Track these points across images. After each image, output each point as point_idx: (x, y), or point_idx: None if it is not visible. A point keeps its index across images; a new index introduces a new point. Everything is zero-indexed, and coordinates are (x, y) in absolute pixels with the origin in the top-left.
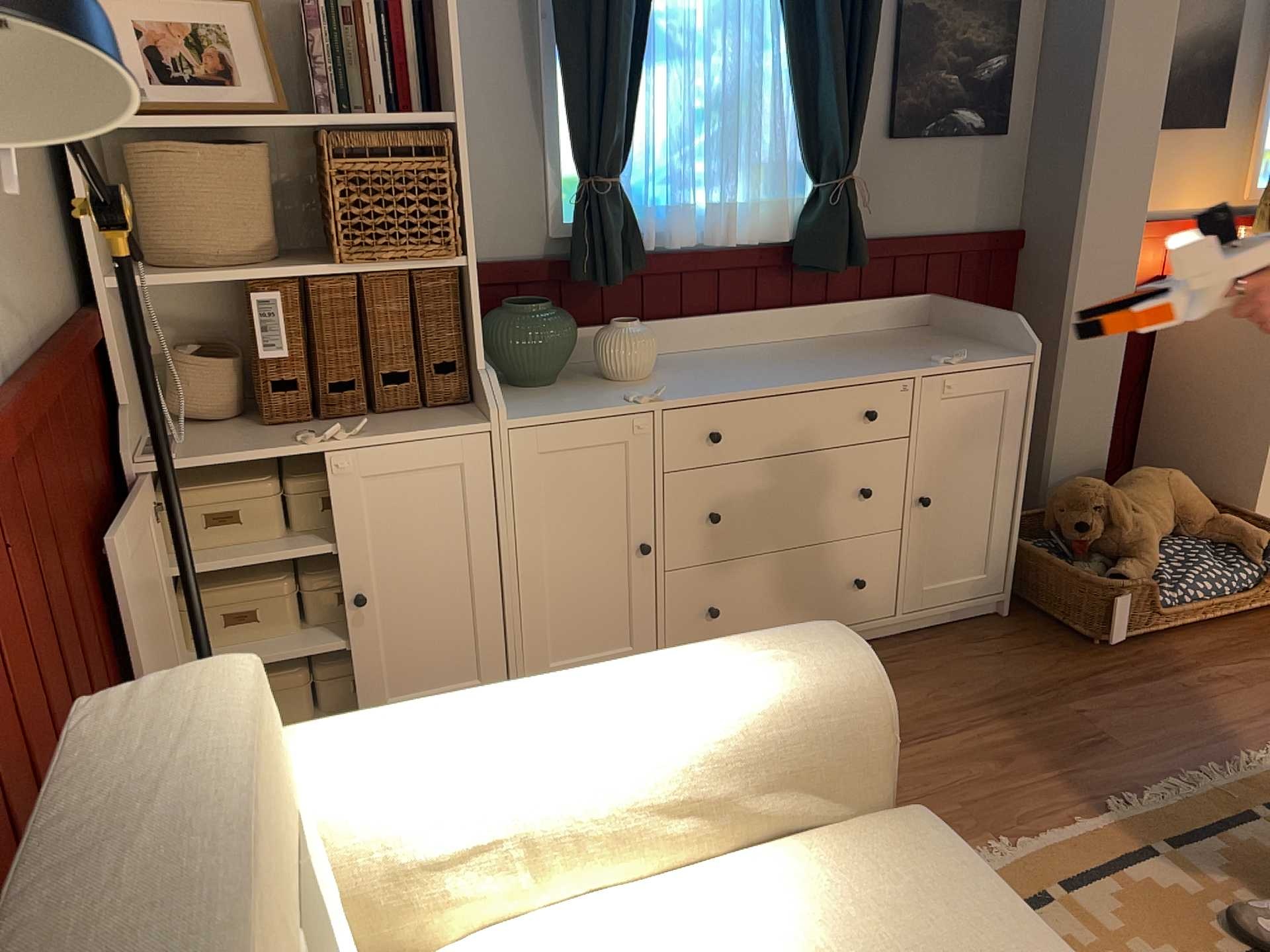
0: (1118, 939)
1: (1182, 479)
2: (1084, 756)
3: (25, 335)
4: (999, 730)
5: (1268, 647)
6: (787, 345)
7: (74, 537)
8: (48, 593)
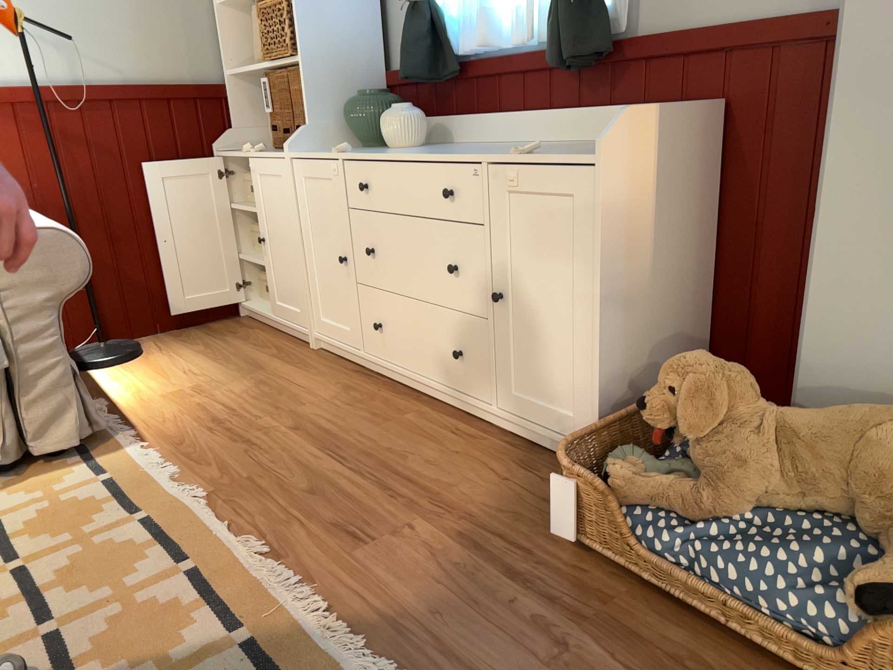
0: (87, 541)
1: None
2: (330, 530)
3: (127, 82)
4: (360, 486)
5: None
6: (541, 144)
7: (130, 160)
8: (76, 164)
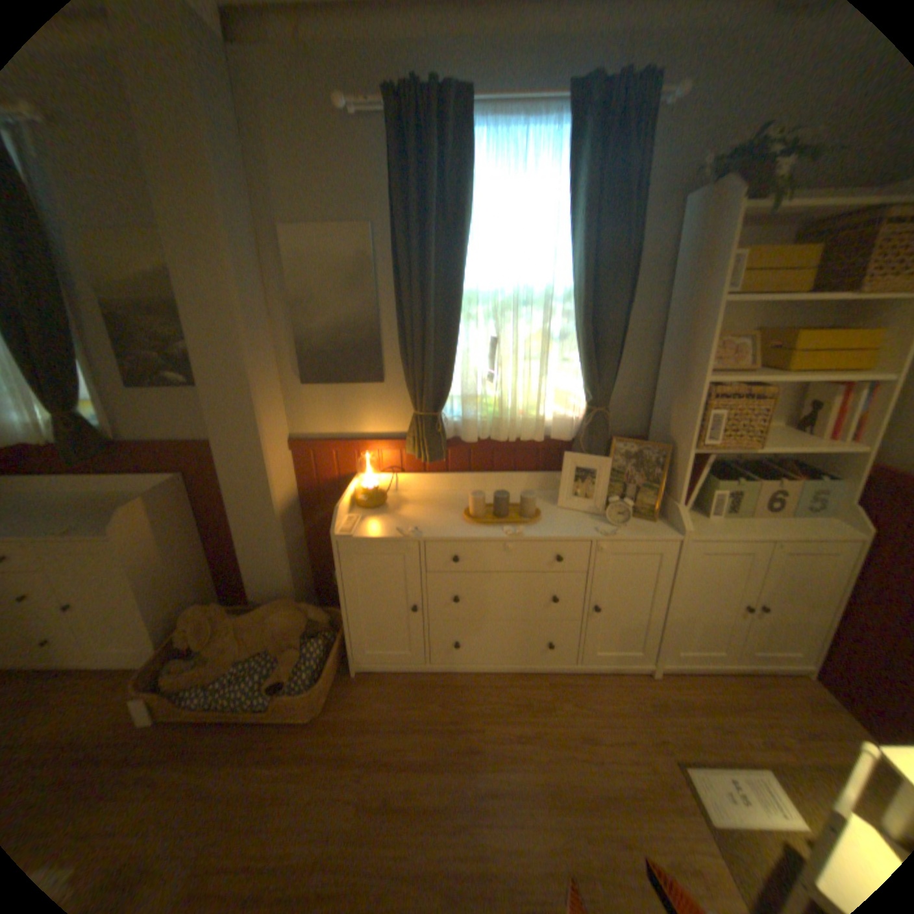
0: None
1: (279, 618)
2: None
3: None
4: None
5: (225, 765)
6: (74, 498)
7: None
8: None
